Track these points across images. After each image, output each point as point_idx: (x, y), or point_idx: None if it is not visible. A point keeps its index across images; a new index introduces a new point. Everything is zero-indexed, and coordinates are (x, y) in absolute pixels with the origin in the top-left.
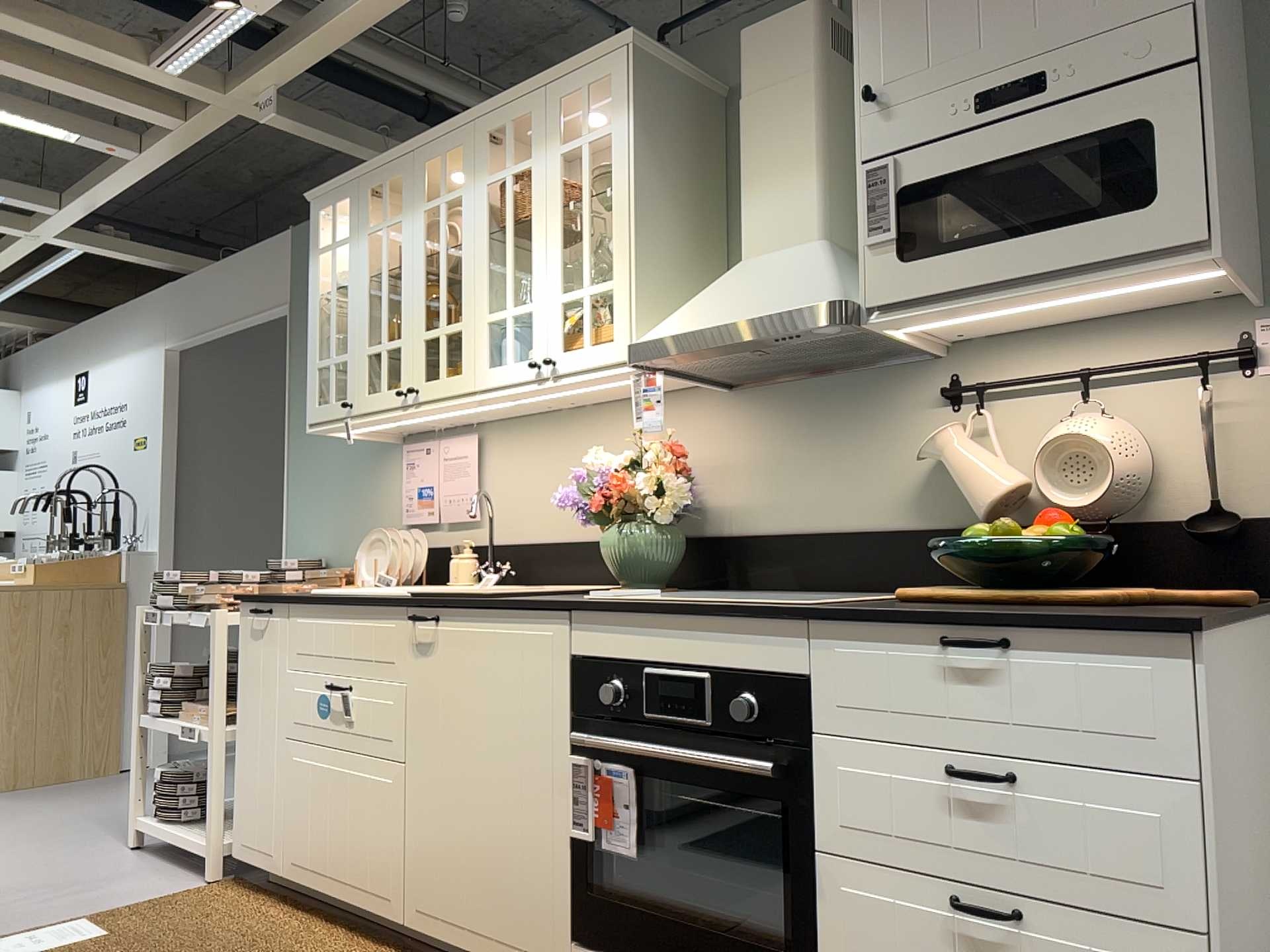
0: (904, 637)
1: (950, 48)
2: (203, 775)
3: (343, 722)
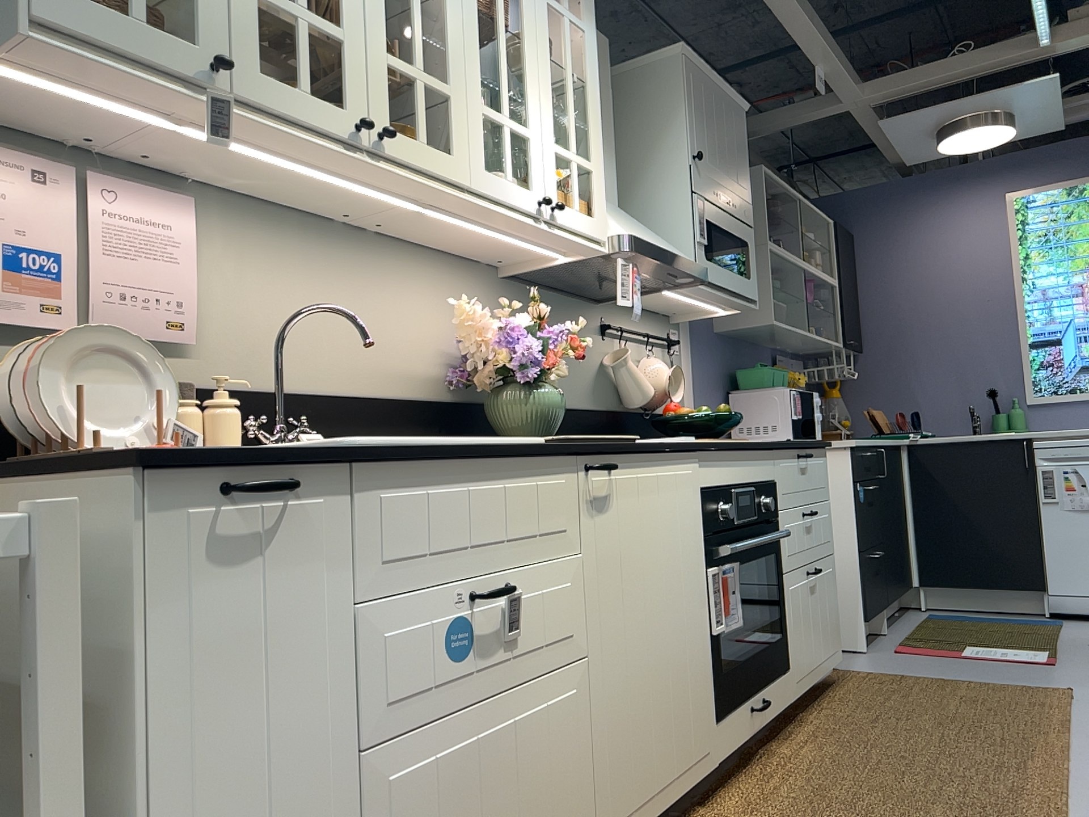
0: (793, 455)
1: (713, 160)
2: None
3: (498, 647)
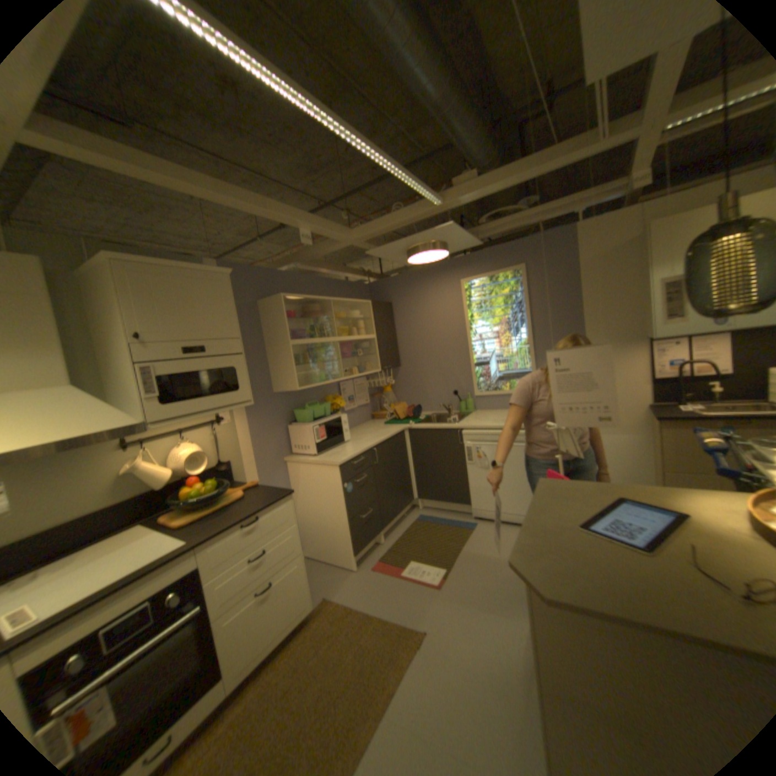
0: (229, 533)
1: (171, 327)
2: None
3: None
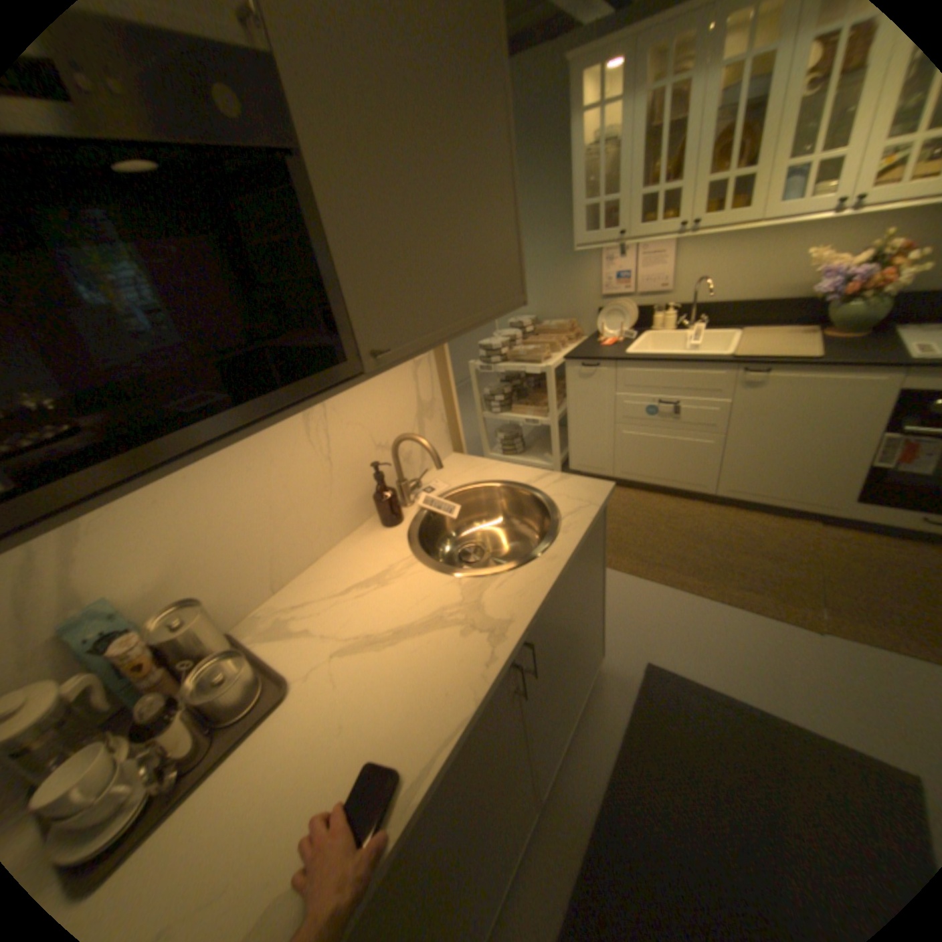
0: None
1: None
2: (522, 435)
3: (672, 418)
